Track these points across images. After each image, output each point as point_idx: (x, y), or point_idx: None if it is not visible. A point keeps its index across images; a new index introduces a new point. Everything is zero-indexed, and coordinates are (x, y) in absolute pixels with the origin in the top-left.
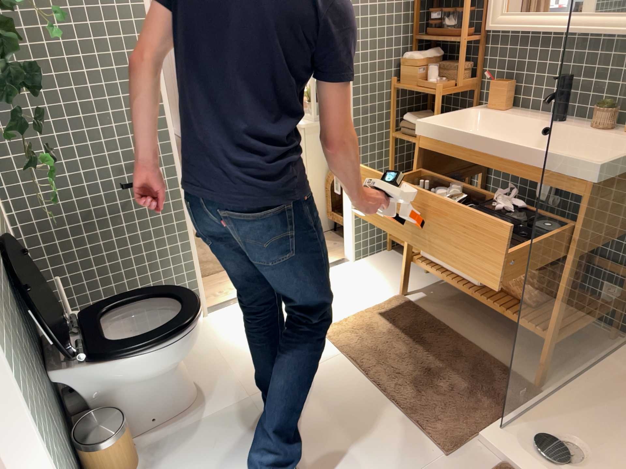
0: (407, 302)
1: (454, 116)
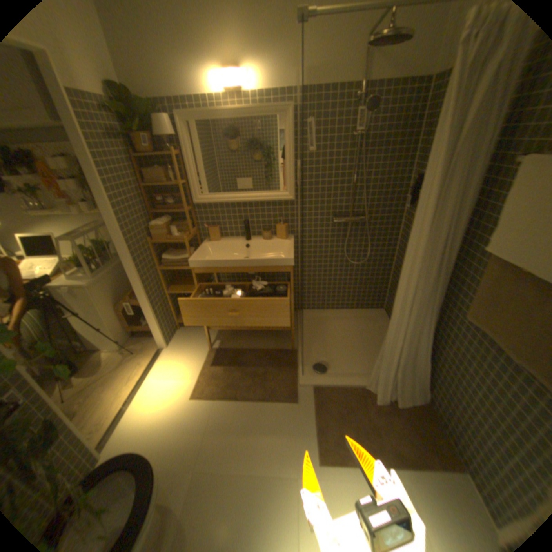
0: (217, 350)
1: (200, 250)
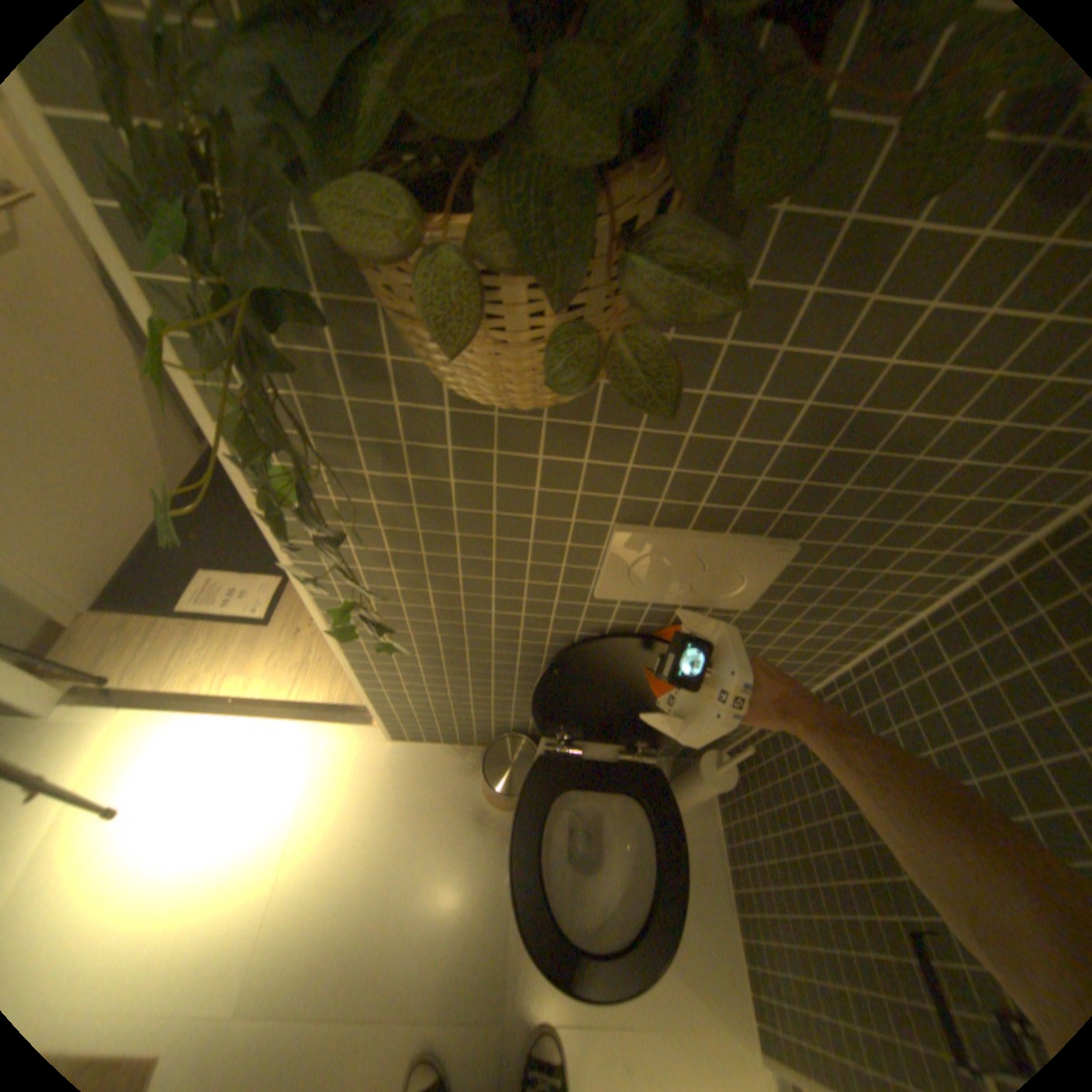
0: None
1: None
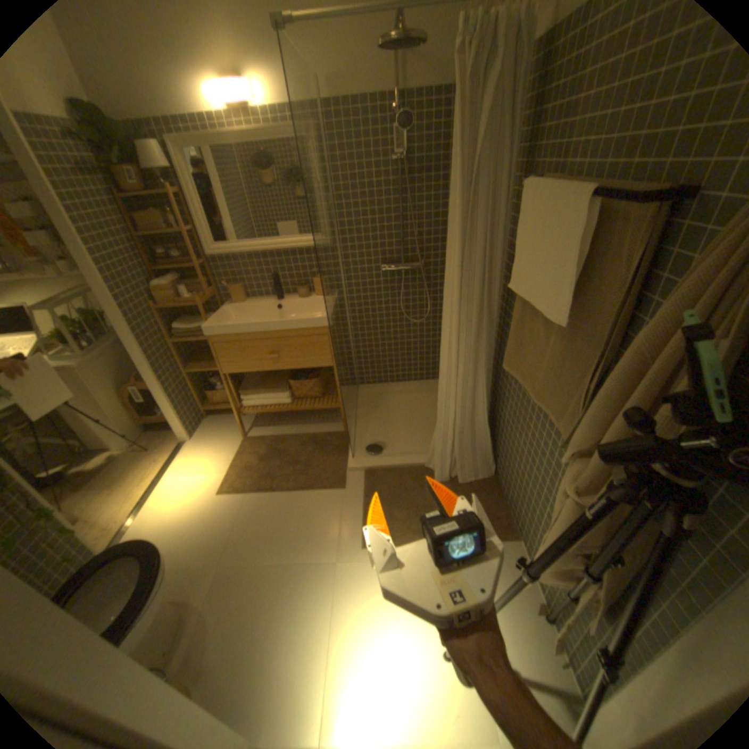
0: (252, 438)
1: (218, 315)
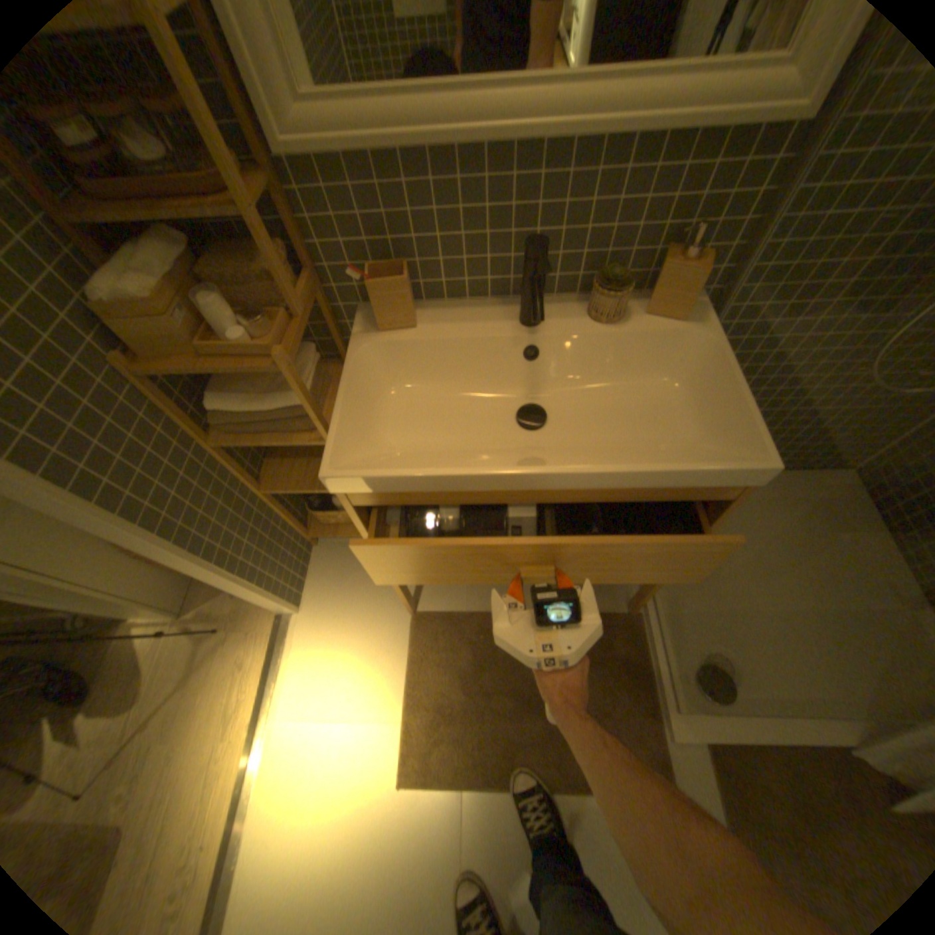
0: (432, 620)
1: (349, 387)
